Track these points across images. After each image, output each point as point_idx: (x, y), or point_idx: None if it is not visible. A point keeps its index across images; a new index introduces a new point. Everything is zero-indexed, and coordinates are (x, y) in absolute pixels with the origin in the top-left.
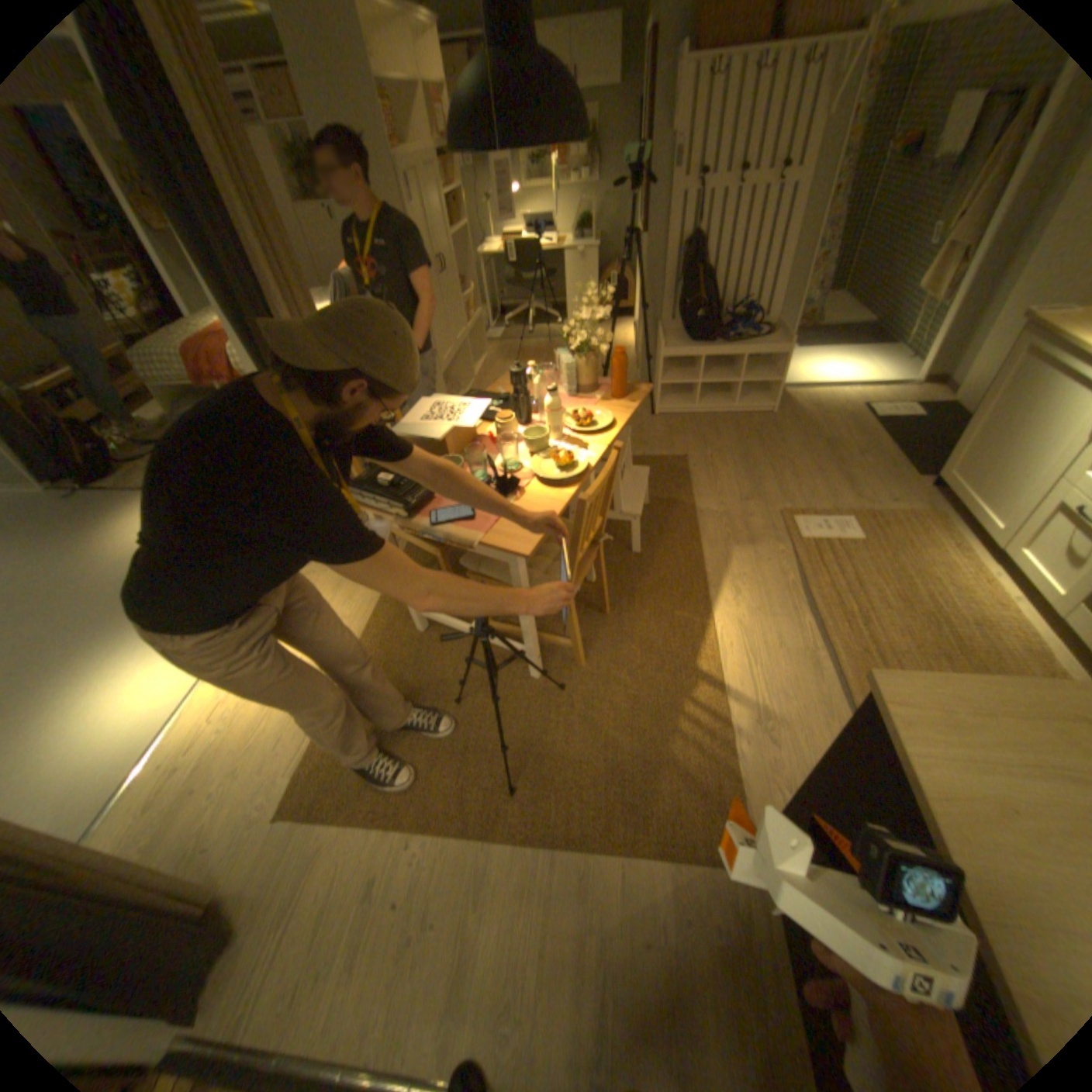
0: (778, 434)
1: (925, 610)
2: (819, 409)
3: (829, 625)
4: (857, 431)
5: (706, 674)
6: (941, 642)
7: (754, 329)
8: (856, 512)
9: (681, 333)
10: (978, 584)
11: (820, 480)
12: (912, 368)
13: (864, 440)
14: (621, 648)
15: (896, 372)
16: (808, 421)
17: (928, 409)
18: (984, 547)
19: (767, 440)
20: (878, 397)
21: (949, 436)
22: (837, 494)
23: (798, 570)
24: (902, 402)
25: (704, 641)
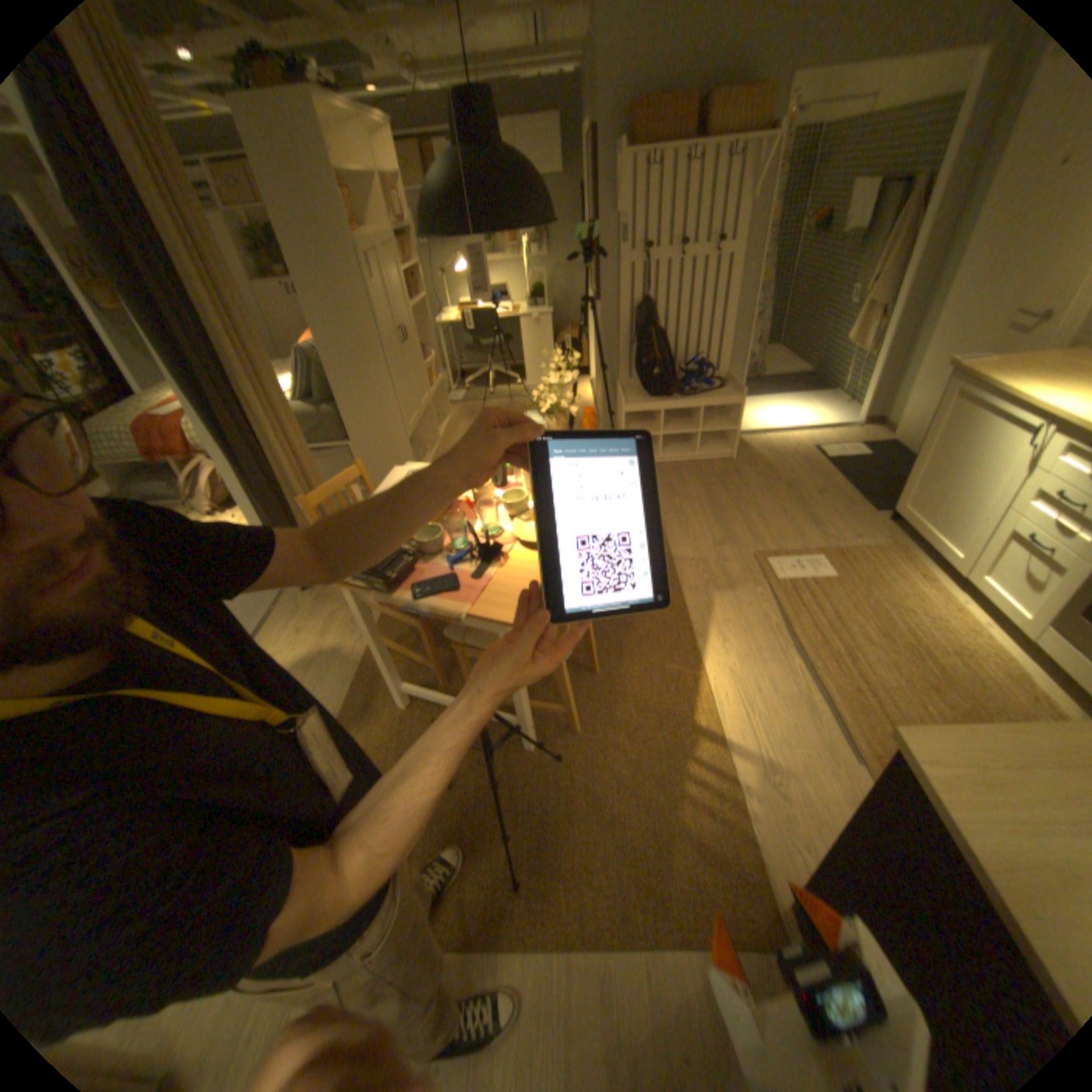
0: (740, 479)
1: (906, 643)
2: (774, 453)
3: (818, 666)
4: (812, 472)
5: (705, 729)
6: (926, 674)
7: (706, 383)
8: (825, 550)
9: (639, 389)
10: (949, 614)
11: (785, 521)
12: (851, 412)
13: (820, 480)
14: (615, 709)
15: (838, 416)
16: (765, 464)
17: (872, 448)
18: (947, 576)
19: (731, 485)
20: (825, 439)
21: (895, 473)
22: (804, 533)
23: (779, 612)
24: (847, 443)
25: (698, 694)
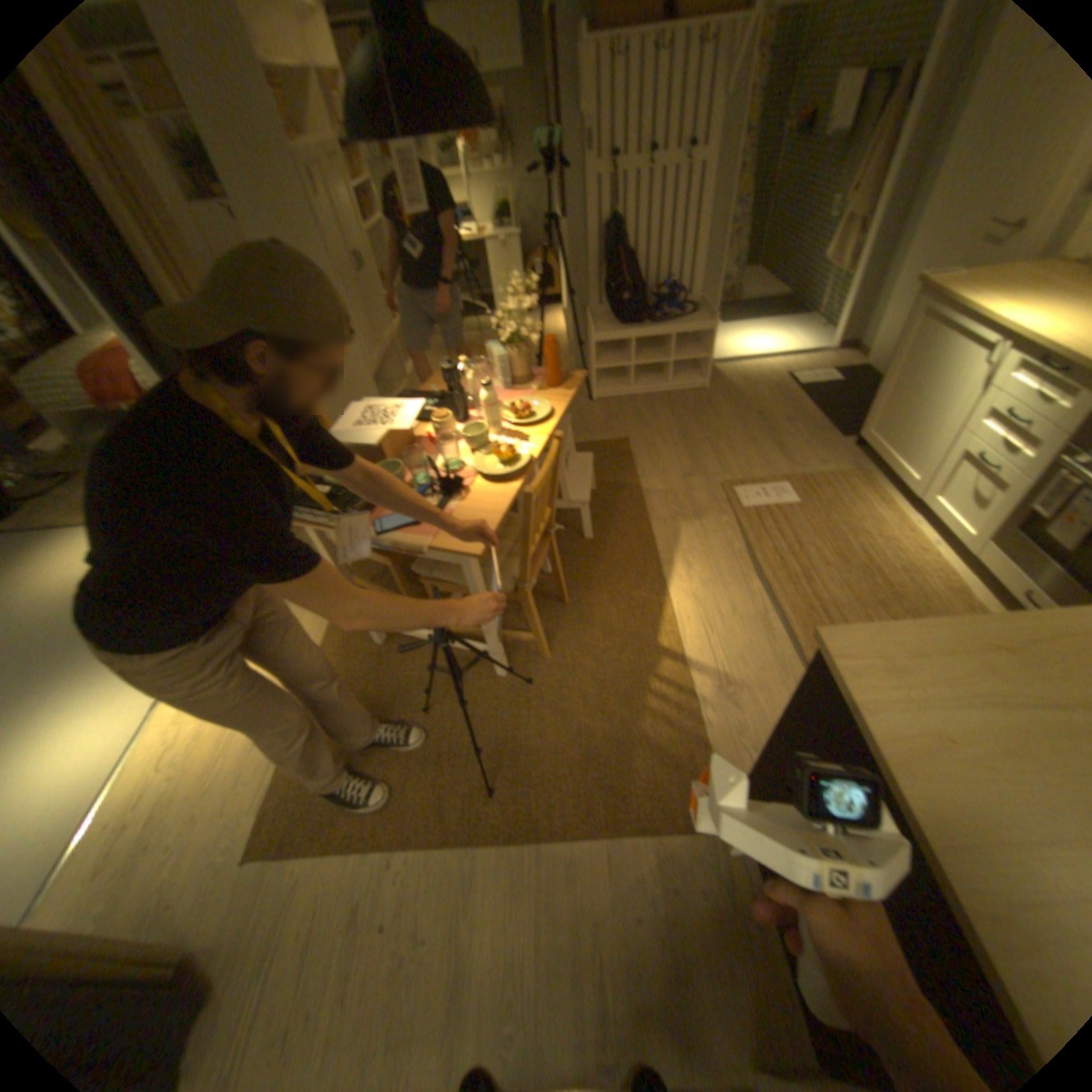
0: (711, 409)
1: (858, 562)
2: (746, 381)
3: (775, 587)
4: (782, 400)
5: (667, 648)
6: (874, 590)
7: (678, 308)
8: (789, 476)
9: (609, 316)
10: (901, 533)
11: (753, 450)
12: (825, 336)
13: (790, 408)
14: (583, 634)
15: (812, 340)
16: (737, 393)
17: (844, 373)
18: (903, 498)
19: (701, 416)
20: (798, 365)
21: (864, 398)
22: (770, 461)
23: (742, 538)
24: (819, 368)
25: (661, 617)
